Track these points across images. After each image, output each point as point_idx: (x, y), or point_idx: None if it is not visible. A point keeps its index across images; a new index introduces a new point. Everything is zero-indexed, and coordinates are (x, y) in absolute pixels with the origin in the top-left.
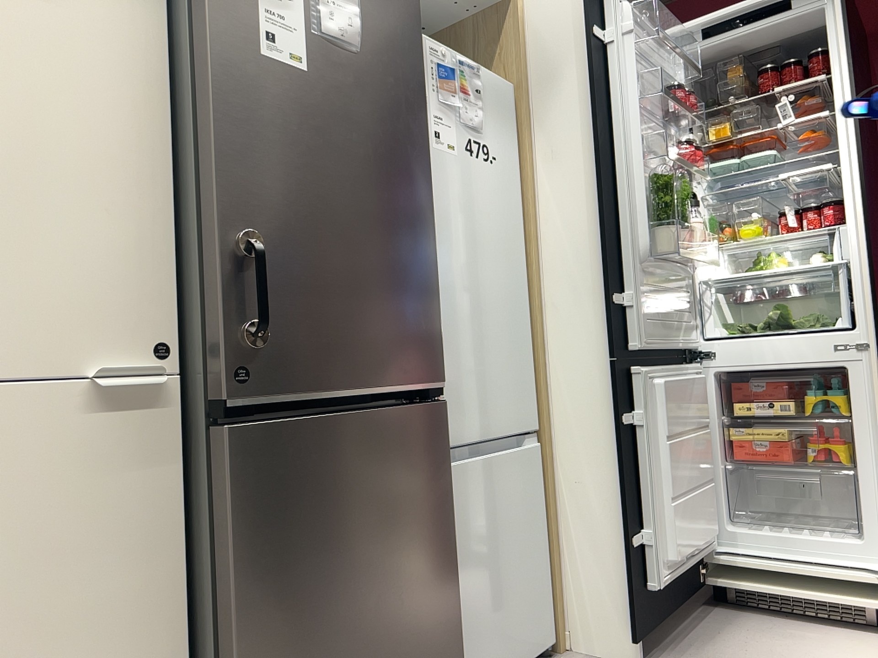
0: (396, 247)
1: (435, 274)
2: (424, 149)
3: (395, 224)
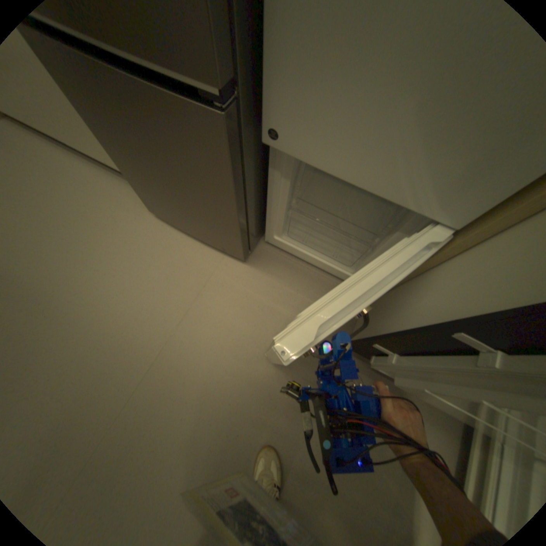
0: None
1: None
2: None
3: None
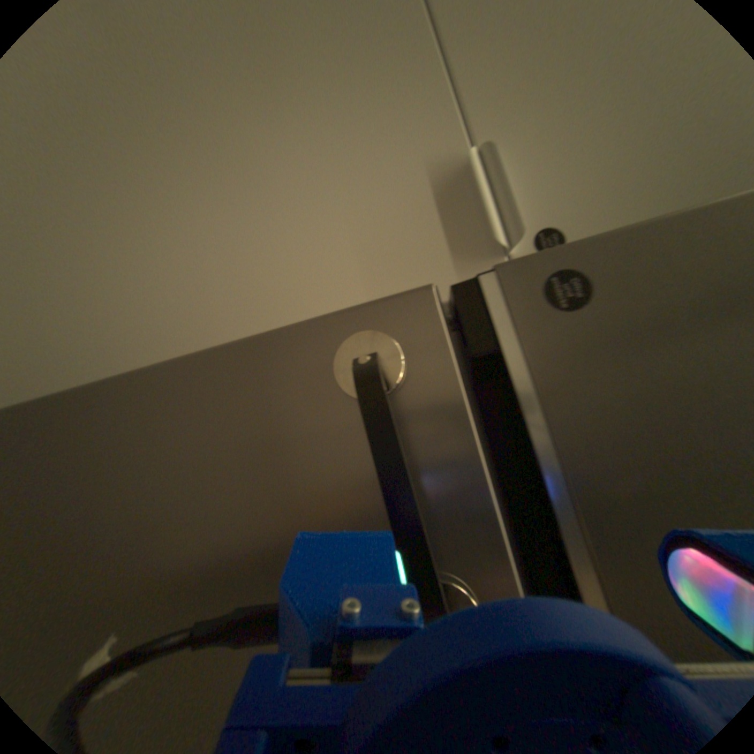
0: None
1: None
2: None
3: None
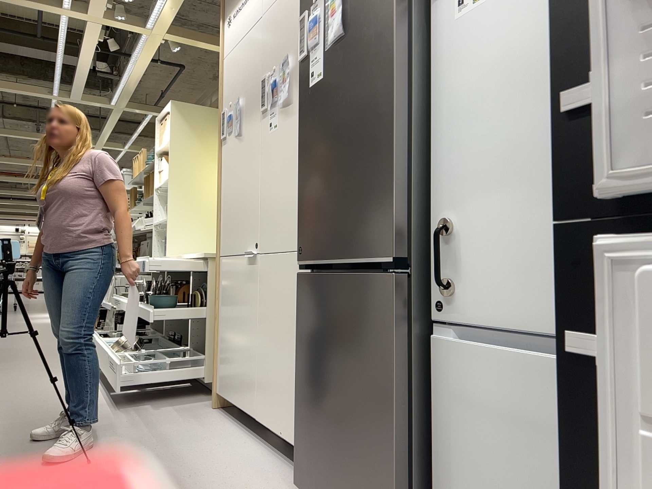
0: (362, 156)
1: (393, 165)
2: (390, 58)
3: (362, 140)
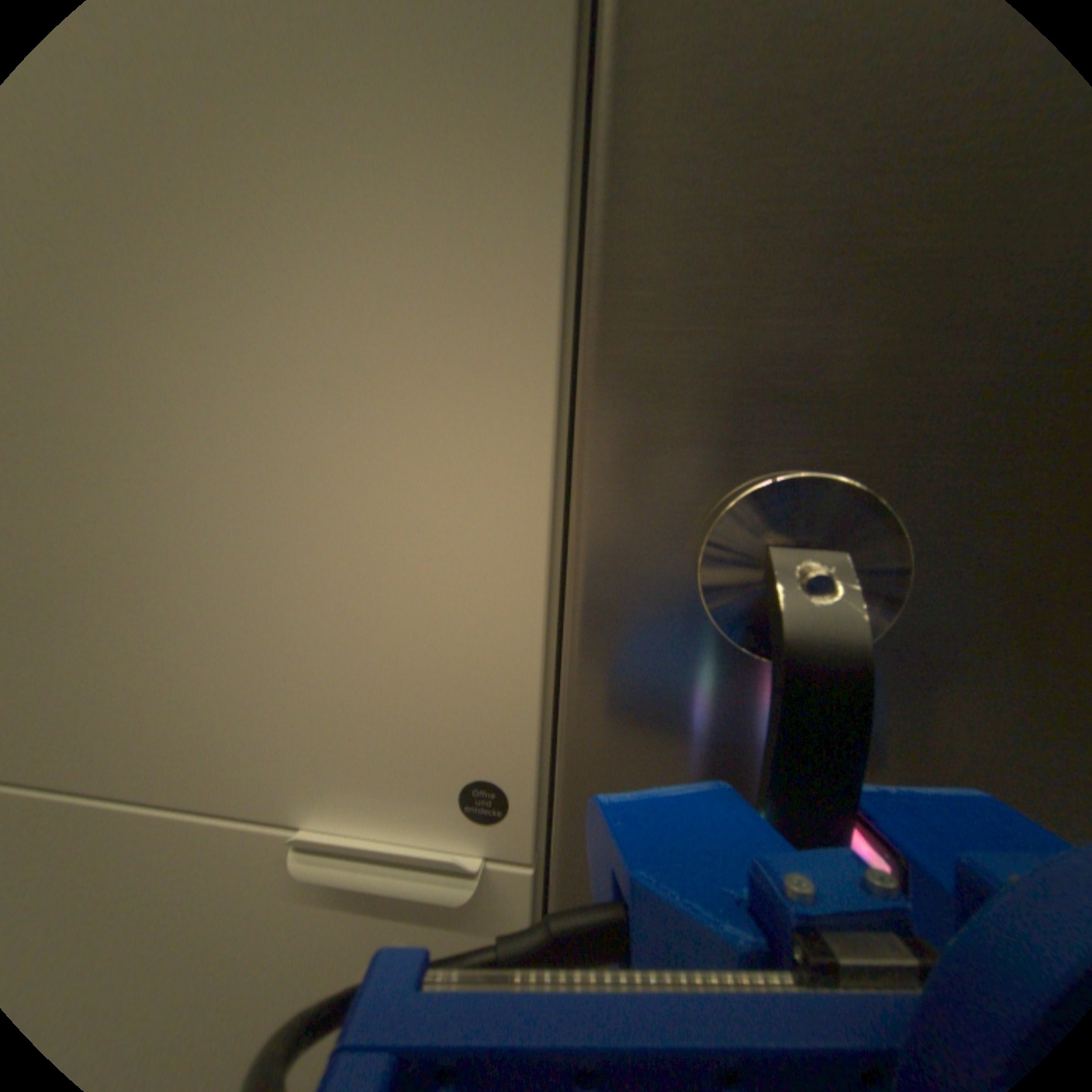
0: None
1: None
2: None
3: None
